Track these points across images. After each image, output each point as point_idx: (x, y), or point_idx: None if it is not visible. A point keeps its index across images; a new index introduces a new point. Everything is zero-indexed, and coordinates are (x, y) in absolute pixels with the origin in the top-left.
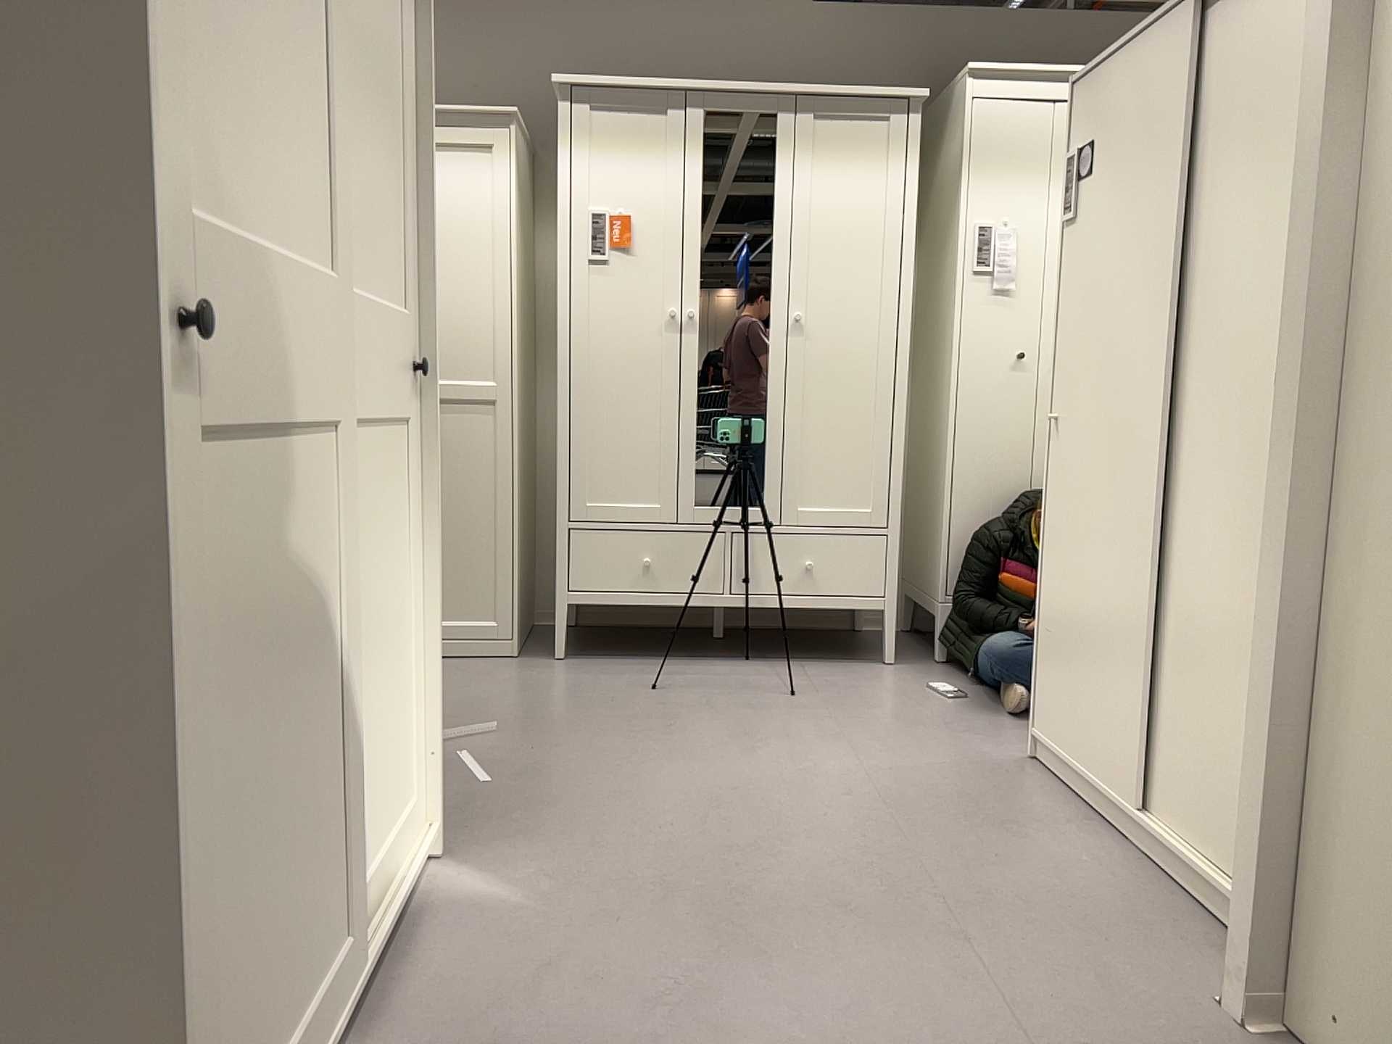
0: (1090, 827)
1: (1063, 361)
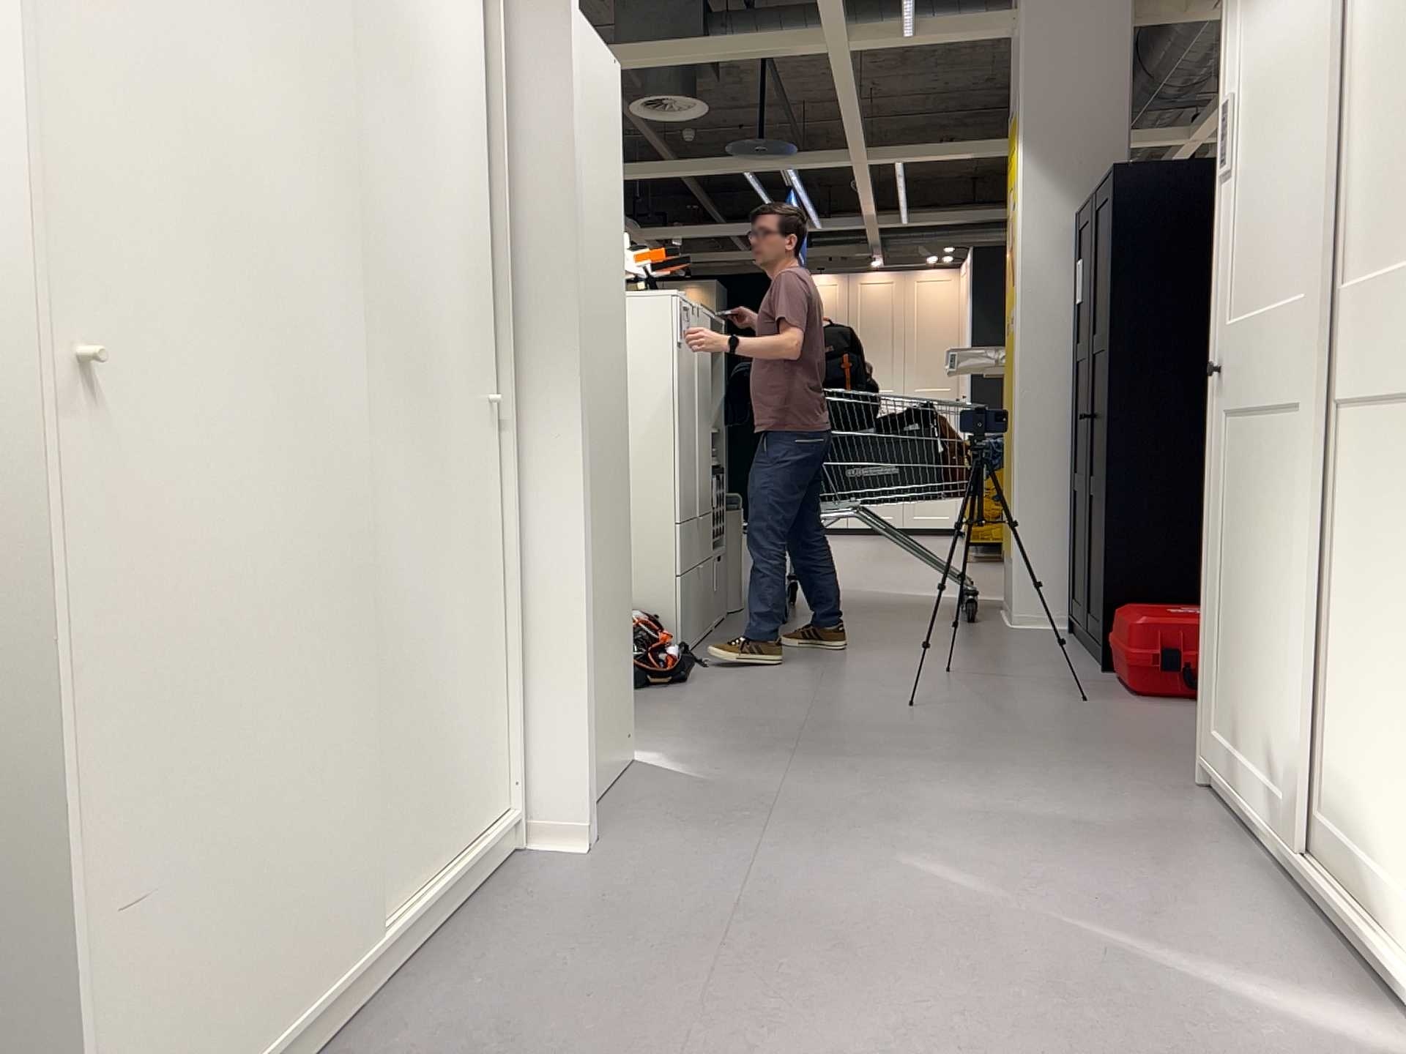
0: (359, 1048)
1: (87, 205)
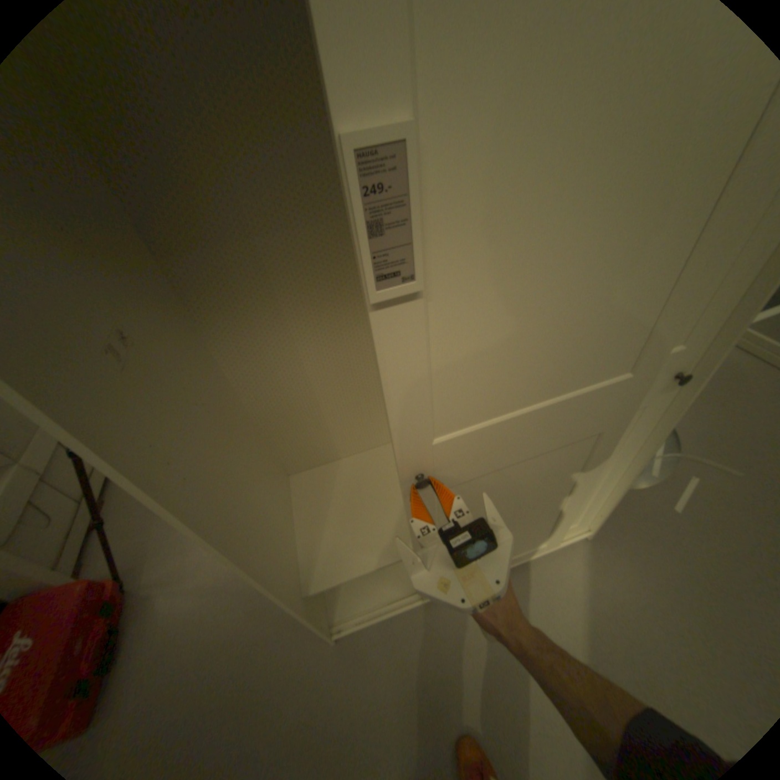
0: None
1: None
